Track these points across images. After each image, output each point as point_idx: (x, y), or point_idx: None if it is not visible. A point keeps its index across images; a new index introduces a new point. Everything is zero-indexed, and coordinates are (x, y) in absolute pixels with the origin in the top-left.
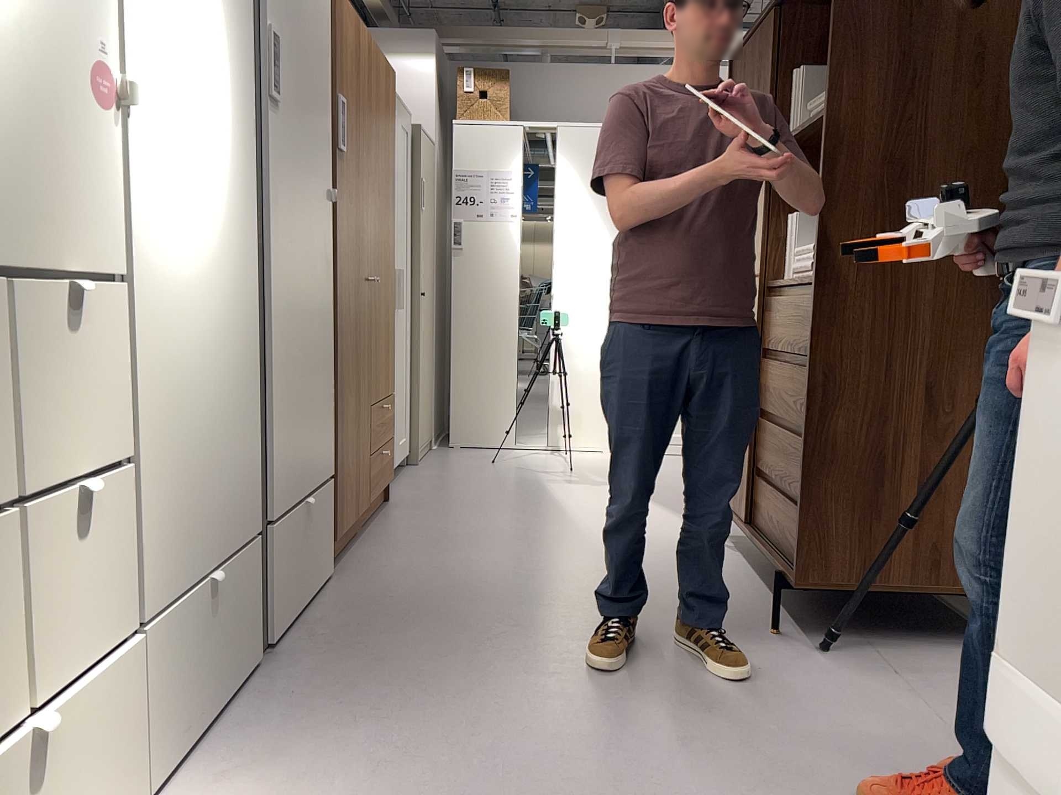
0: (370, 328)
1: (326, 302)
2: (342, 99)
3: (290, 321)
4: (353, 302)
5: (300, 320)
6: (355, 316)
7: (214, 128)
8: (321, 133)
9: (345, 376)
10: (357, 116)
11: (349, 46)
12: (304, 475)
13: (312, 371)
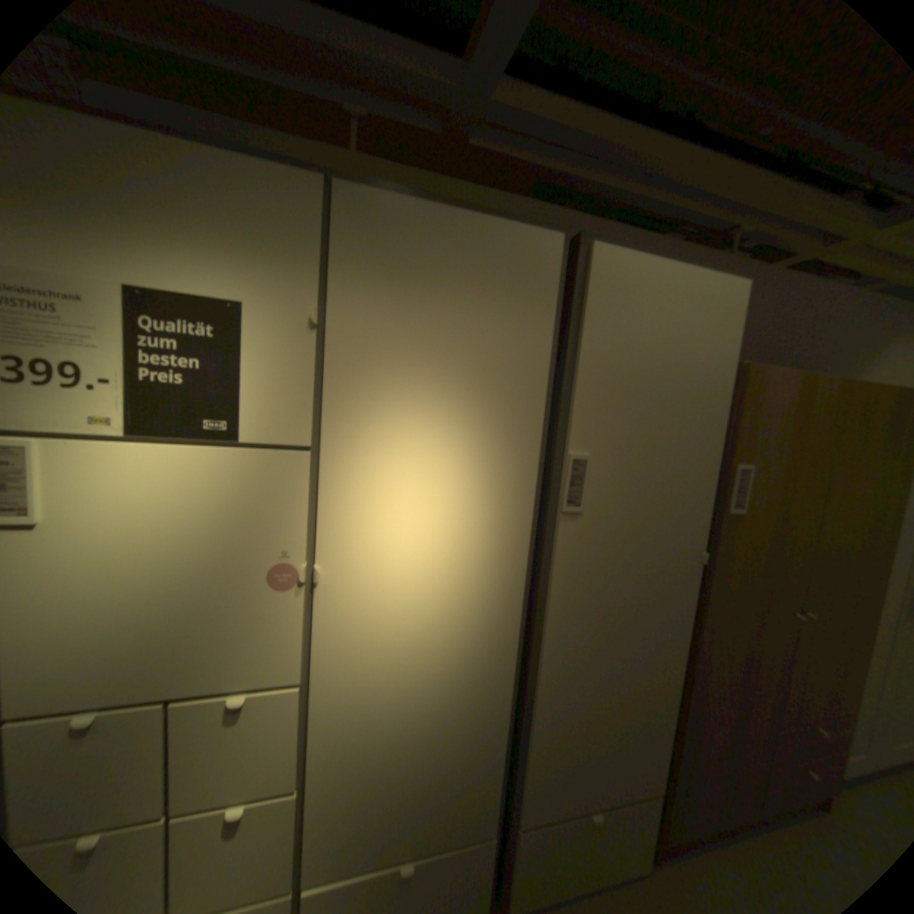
0: (794, 661)
1: (674, 653)
2: (749, 467)
3: (584, 678)
4: (749, 644)
5: (608, 675)
6: (753, 655)
7: (458, 561)
8: (689, 509)
9: (714, 710)
10: (795, 469)
11: (783, 409)
12: (597, 796)
13: (630, 713)
